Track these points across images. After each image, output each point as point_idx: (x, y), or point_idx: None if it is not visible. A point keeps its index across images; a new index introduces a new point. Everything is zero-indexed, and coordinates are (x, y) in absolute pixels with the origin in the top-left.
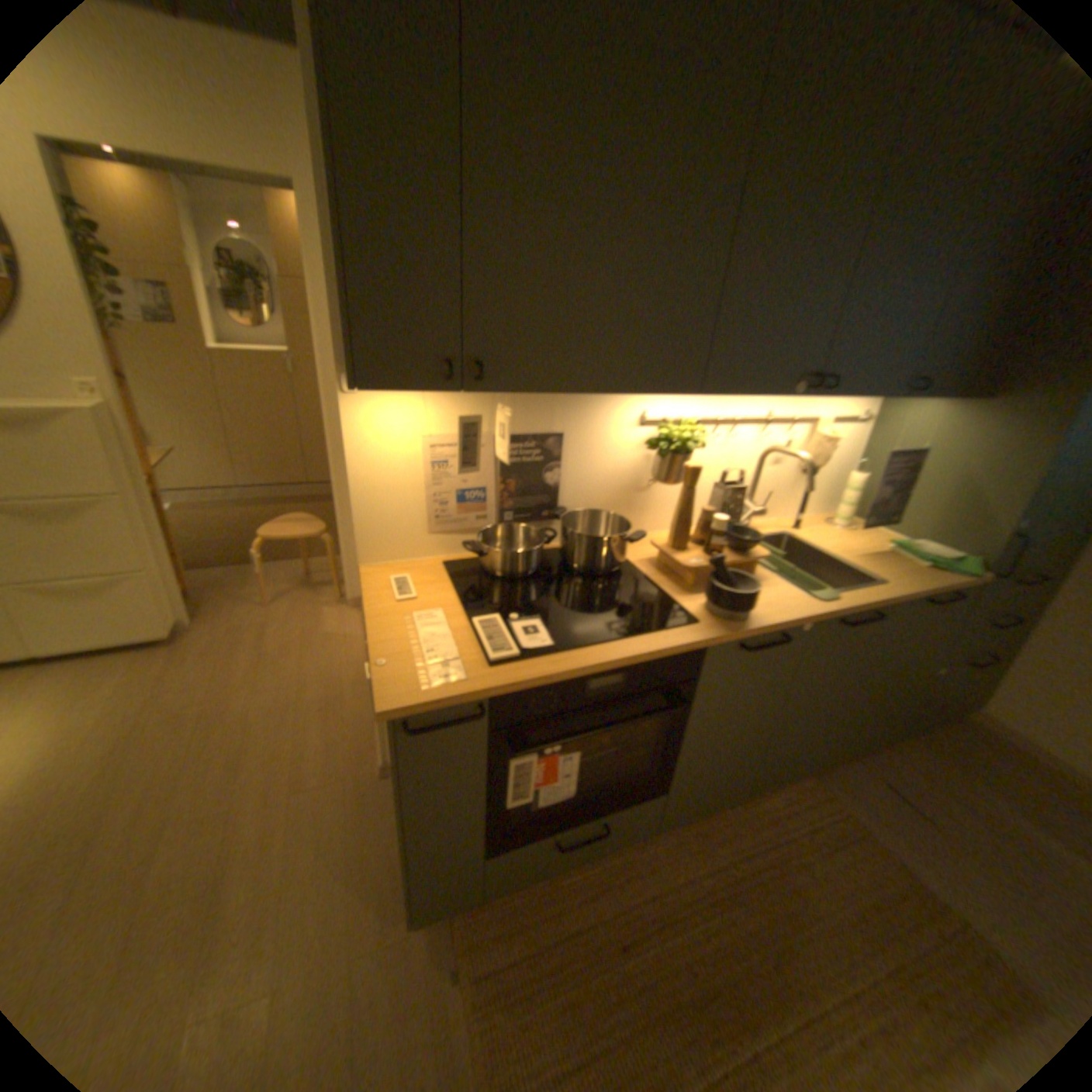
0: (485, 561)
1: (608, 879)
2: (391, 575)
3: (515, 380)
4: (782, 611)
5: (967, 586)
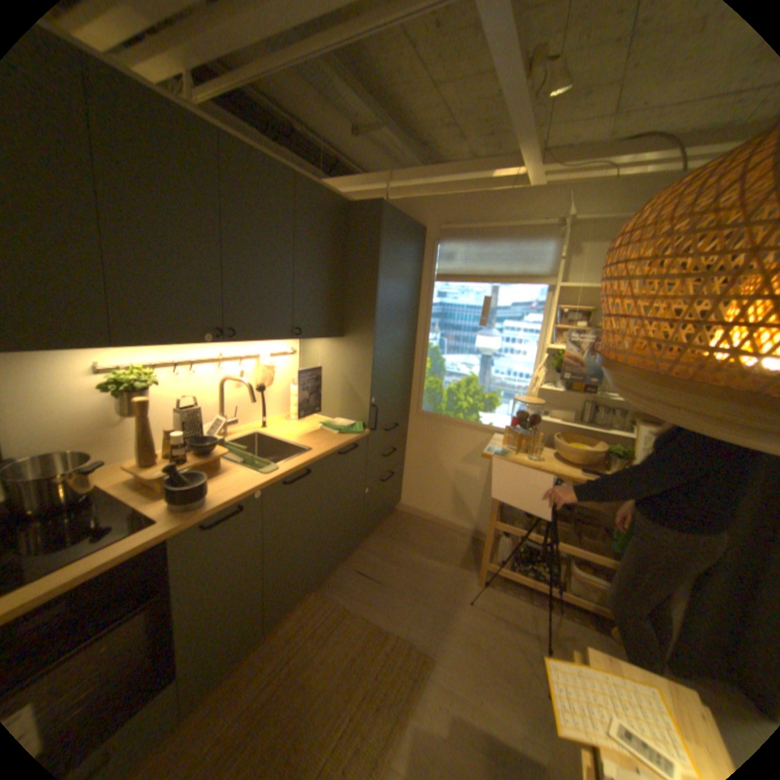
0: None
1: None
2: None
3: None
4: (233, 490)
5: (355, 439)
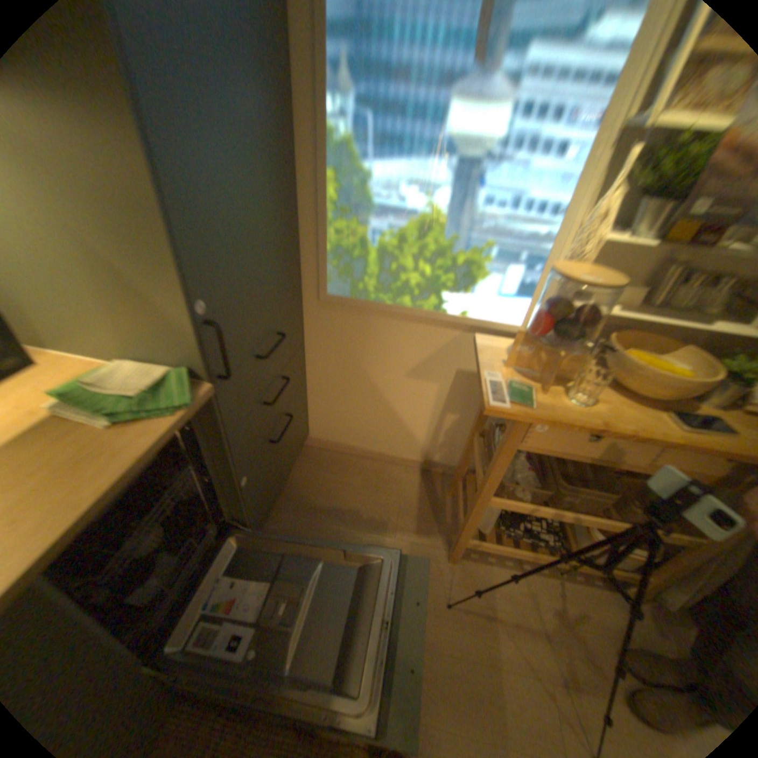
0: None
1: None
2: None
3: None
4: None
5: (168, 435)
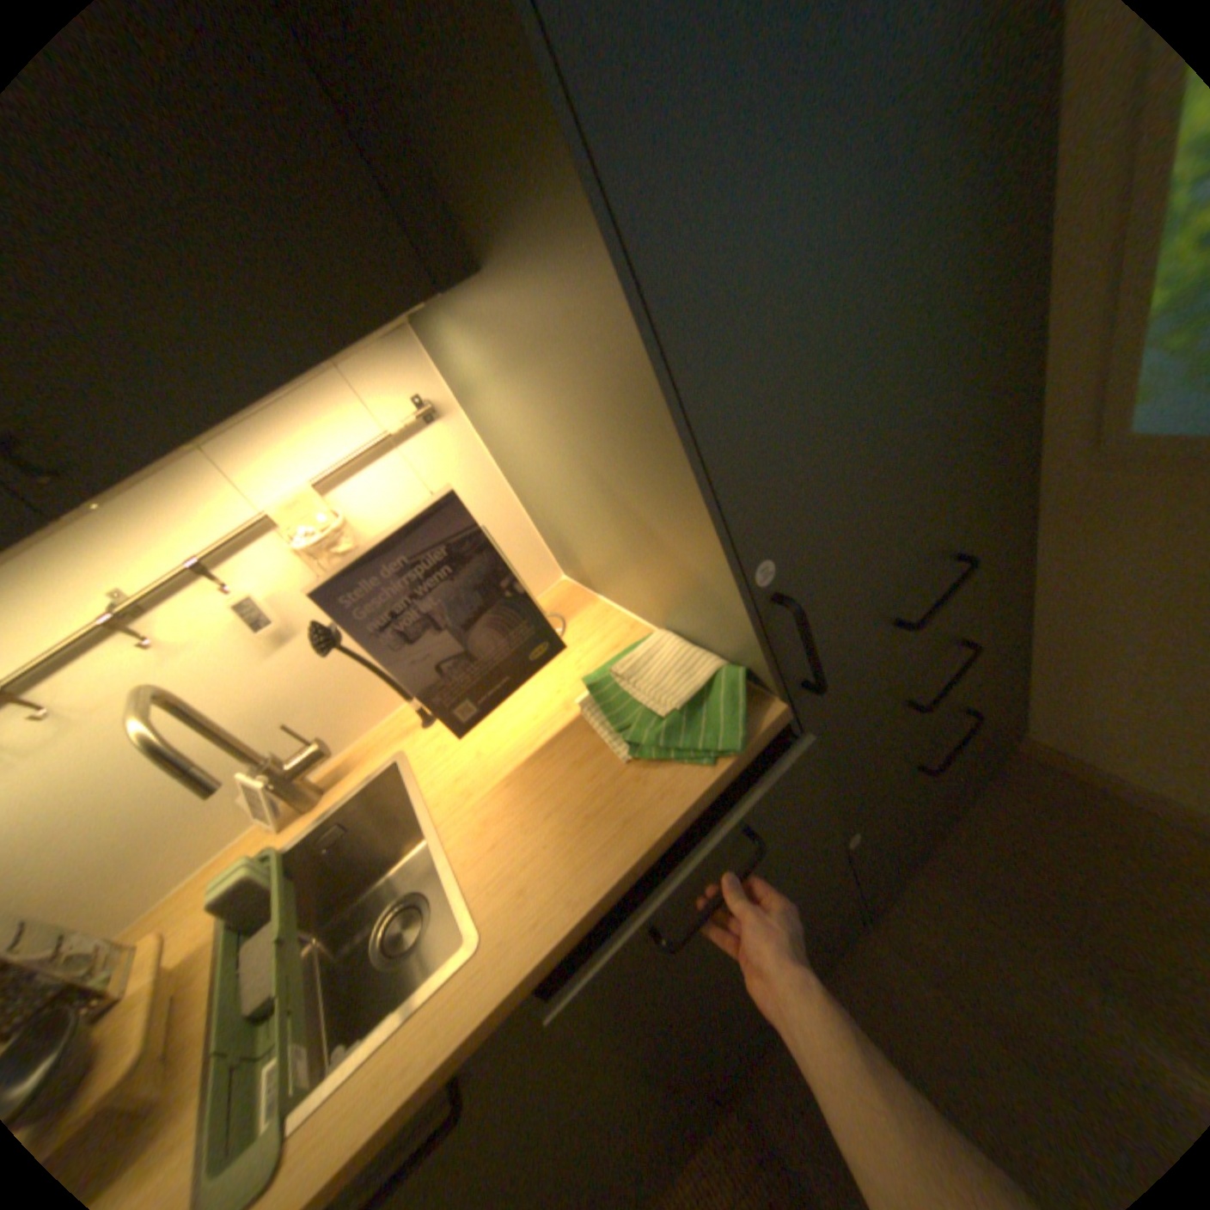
0: None
1: None
2: None
3: None
4: None
5: (702, 807)
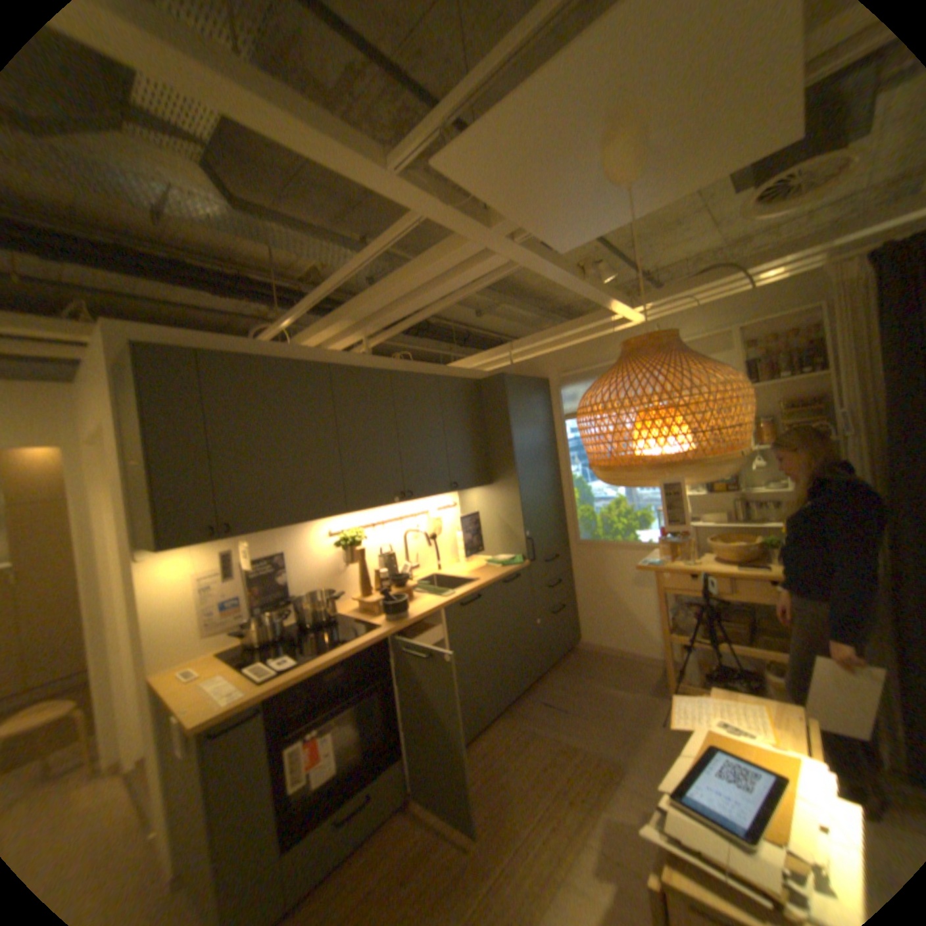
0: (246, 644)
1: (382, 850)
2: (176, 677)
3: (248, 531)
4: (425, 608)
5: (516, 570)
